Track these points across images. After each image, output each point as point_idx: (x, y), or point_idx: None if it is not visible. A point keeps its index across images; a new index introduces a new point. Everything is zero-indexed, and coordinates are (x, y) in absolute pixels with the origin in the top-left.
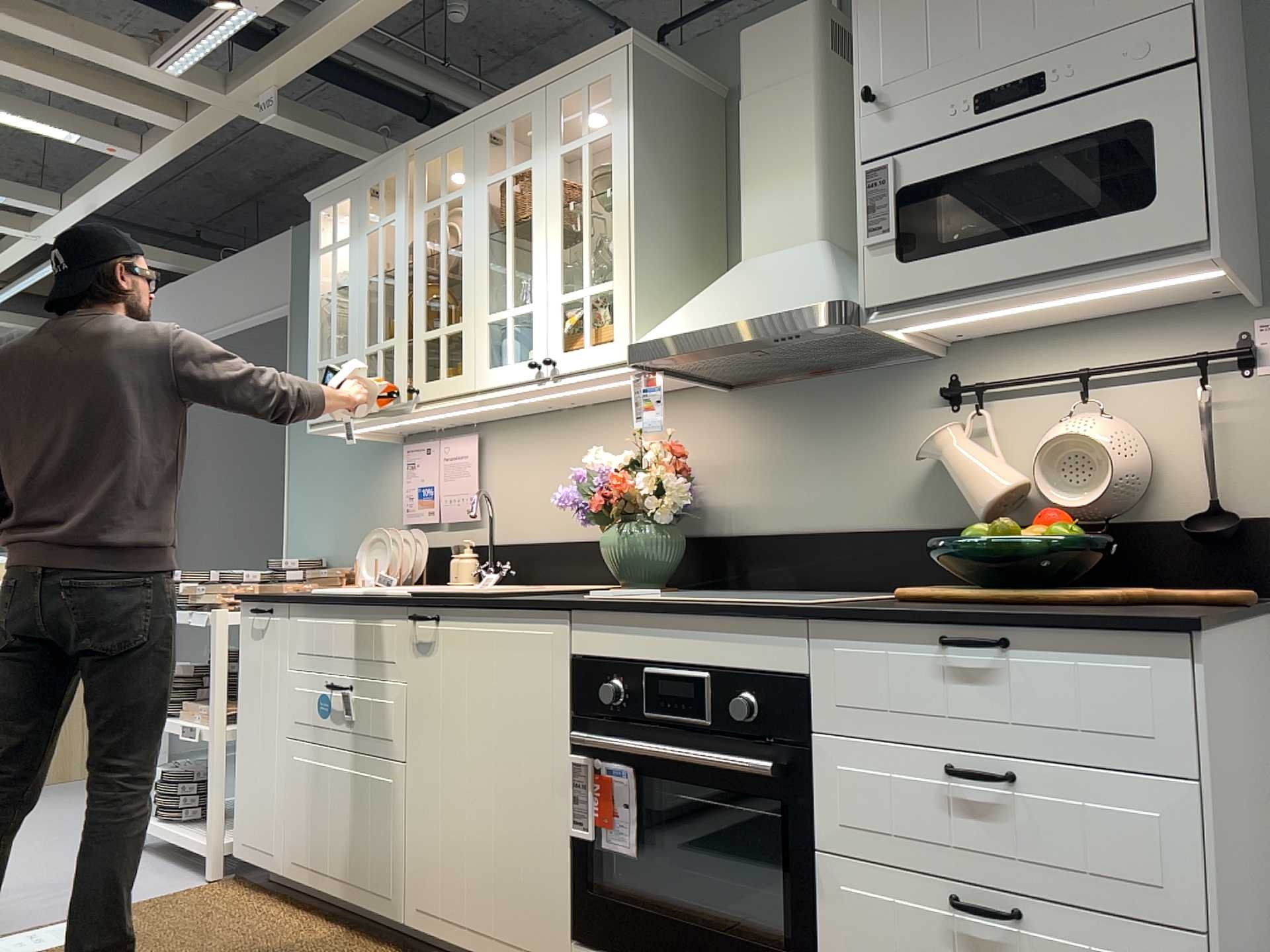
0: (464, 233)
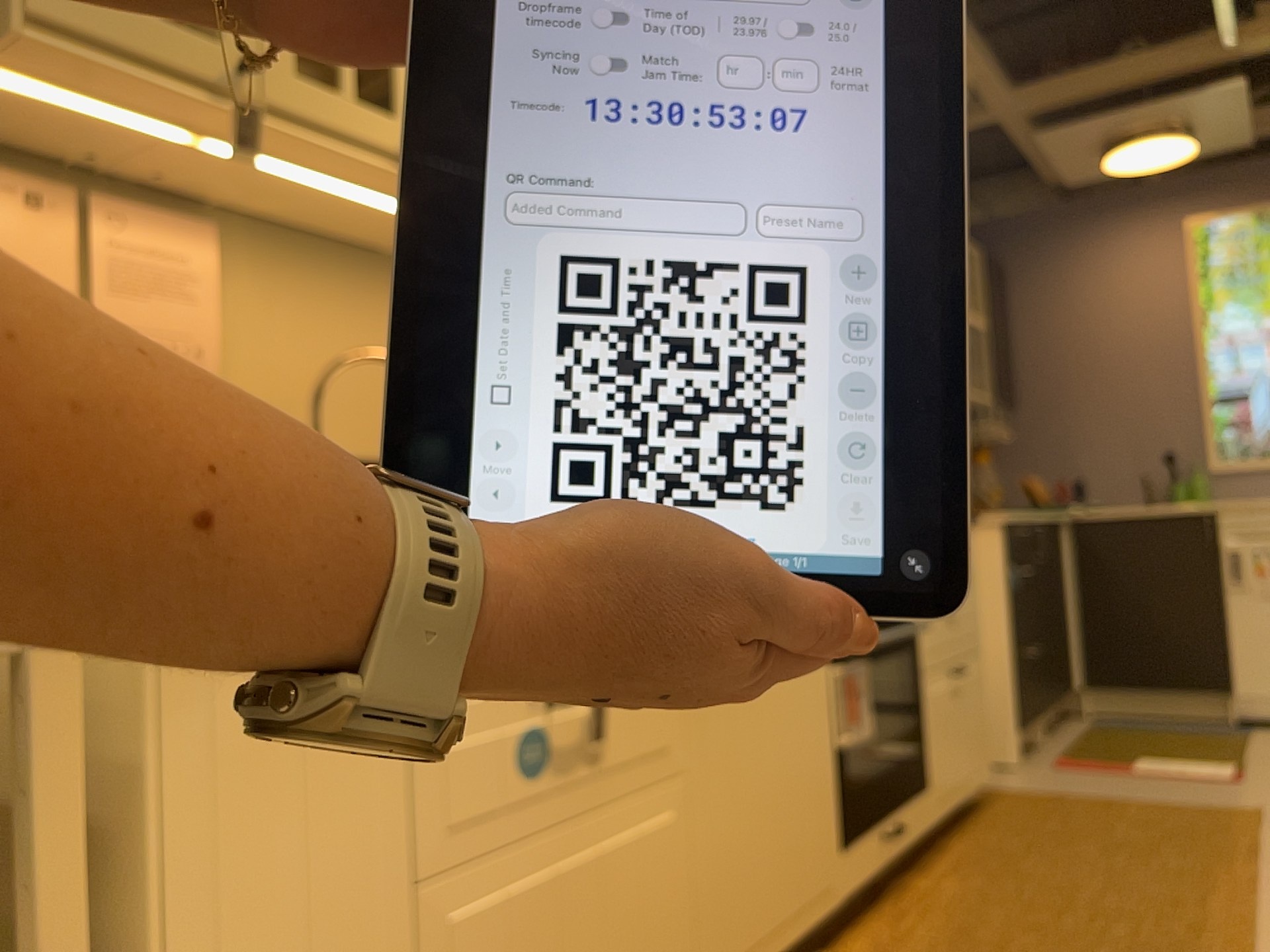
0: None
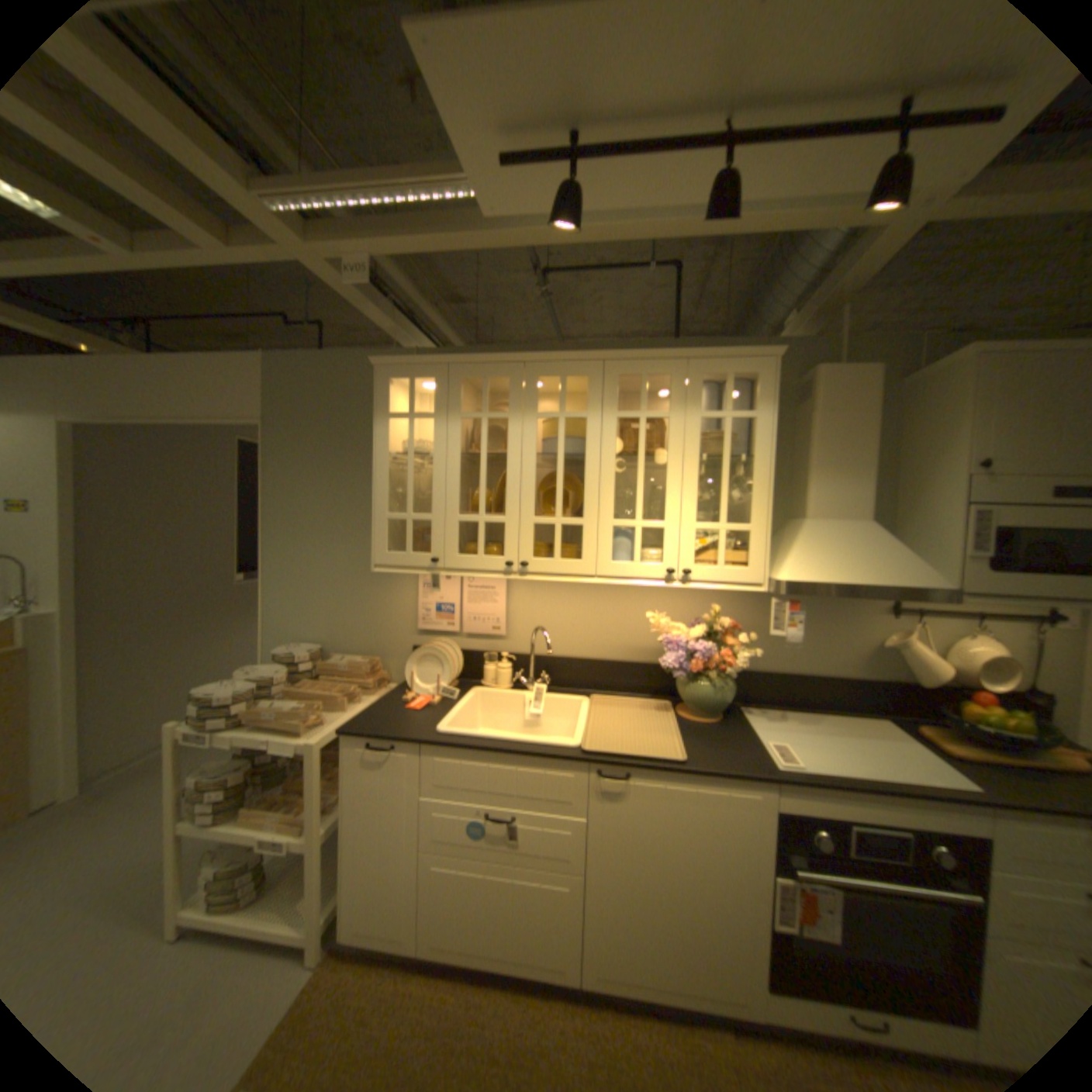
0: (588, 448)
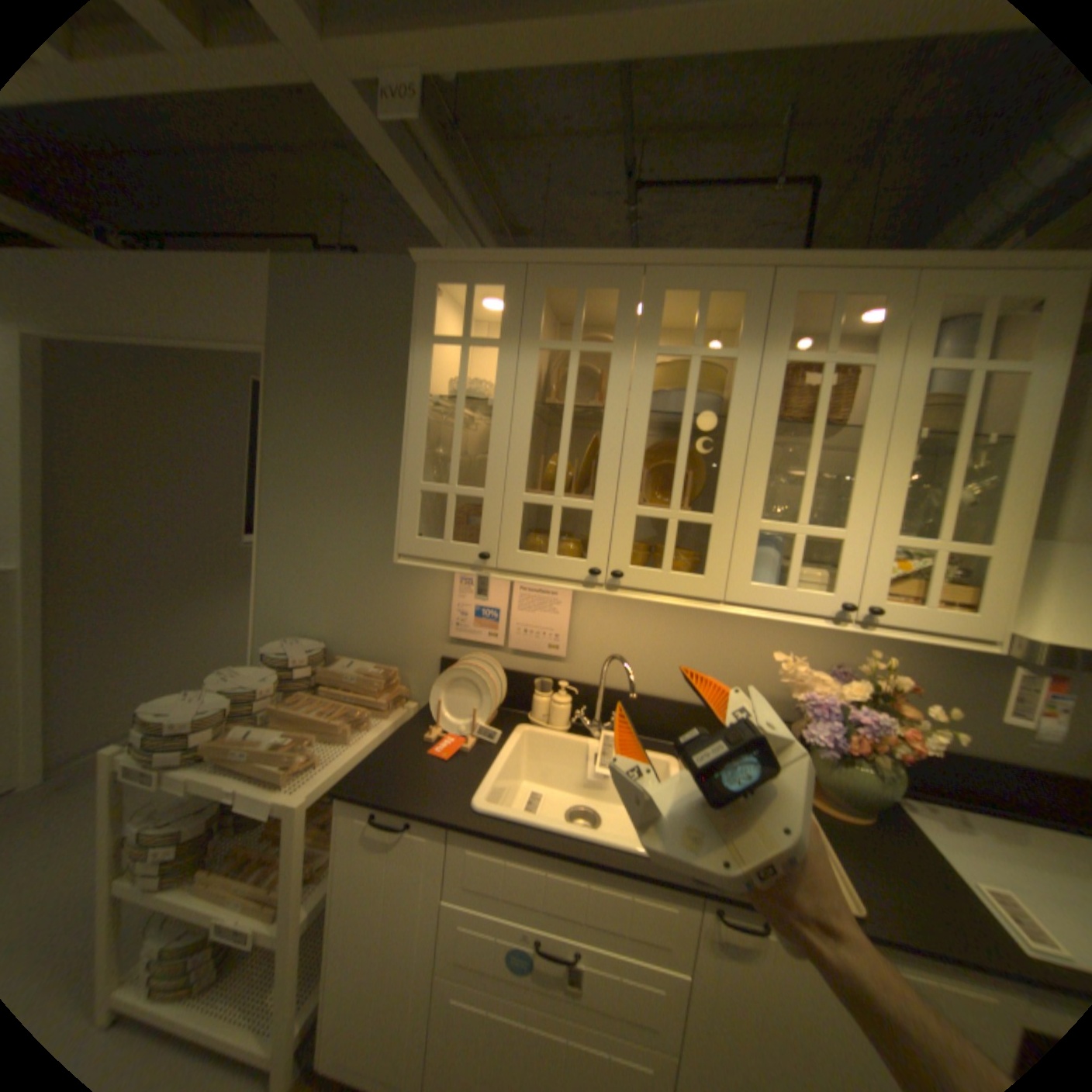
0: (734, 405)
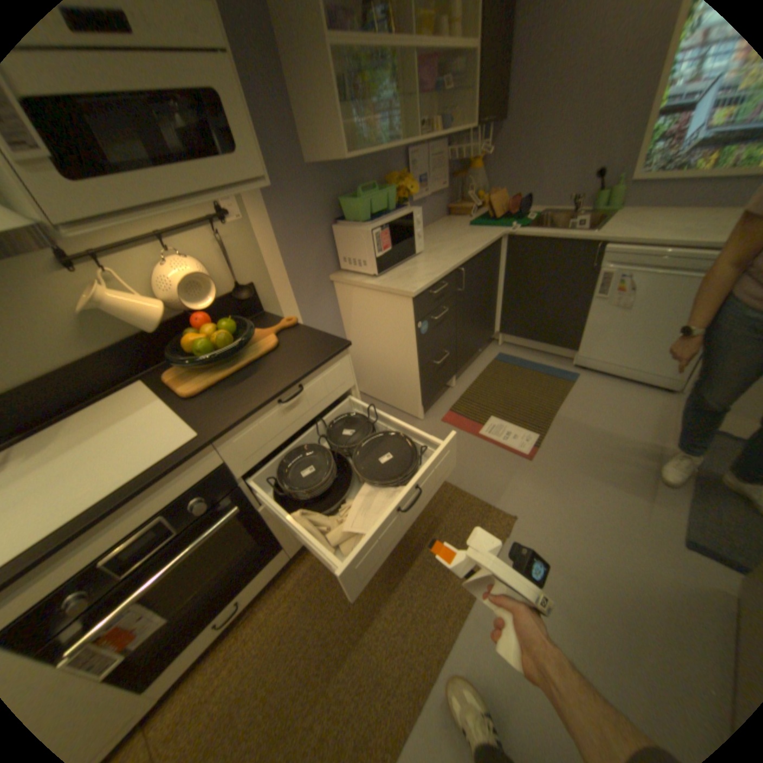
0: None
